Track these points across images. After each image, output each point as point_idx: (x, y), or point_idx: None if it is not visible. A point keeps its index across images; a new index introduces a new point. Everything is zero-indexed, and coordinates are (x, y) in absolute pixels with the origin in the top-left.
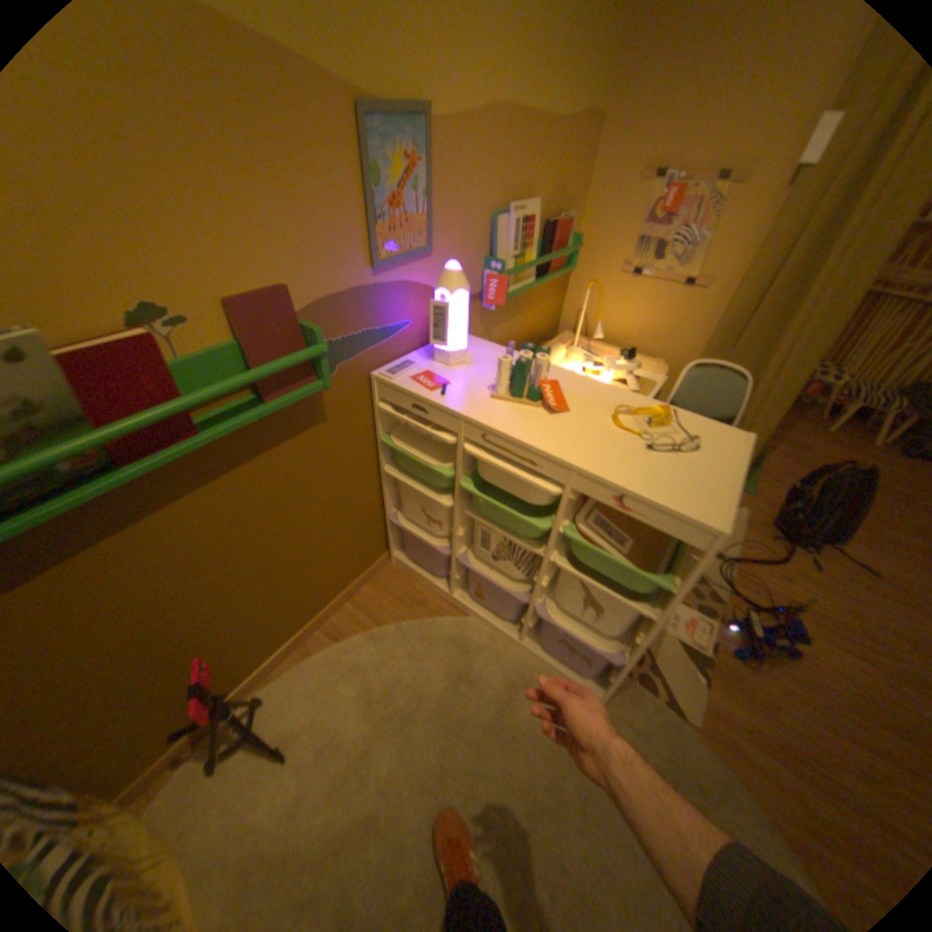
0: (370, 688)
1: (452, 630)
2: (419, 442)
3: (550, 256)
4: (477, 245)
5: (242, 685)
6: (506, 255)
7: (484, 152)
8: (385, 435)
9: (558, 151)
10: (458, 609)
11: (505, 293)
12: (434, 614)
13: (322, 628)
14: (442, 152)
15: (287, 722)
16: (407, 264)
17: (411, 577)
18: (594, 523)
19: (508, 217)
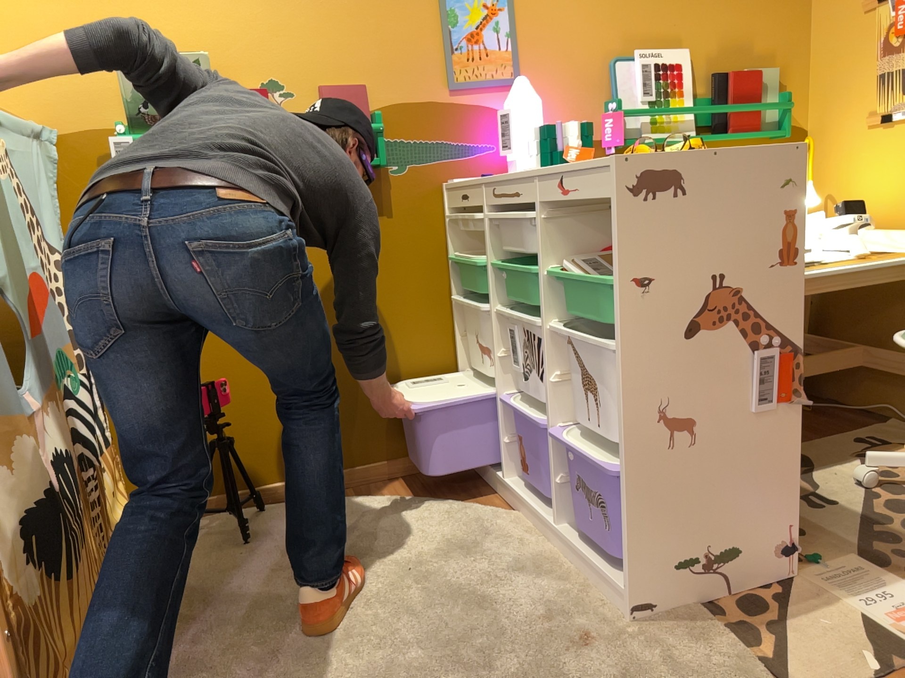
0: (359, 528)
1: (485, 516)
2: (480, 253)
3: (725, 111)
4: (588, 87)
5: (257, 488)
6: (635, 99)
7: (586, 6)
8: (455, 254)
9: (716, 6)
10: (511, 506)
11: (623, 130)
12: (478, 505)
13: (355, 487)
14: (528, 5)
15: (270, 525)
16: (489, 91)
17: (478, 475)
18: (583, 261)
19: (633, 63)
